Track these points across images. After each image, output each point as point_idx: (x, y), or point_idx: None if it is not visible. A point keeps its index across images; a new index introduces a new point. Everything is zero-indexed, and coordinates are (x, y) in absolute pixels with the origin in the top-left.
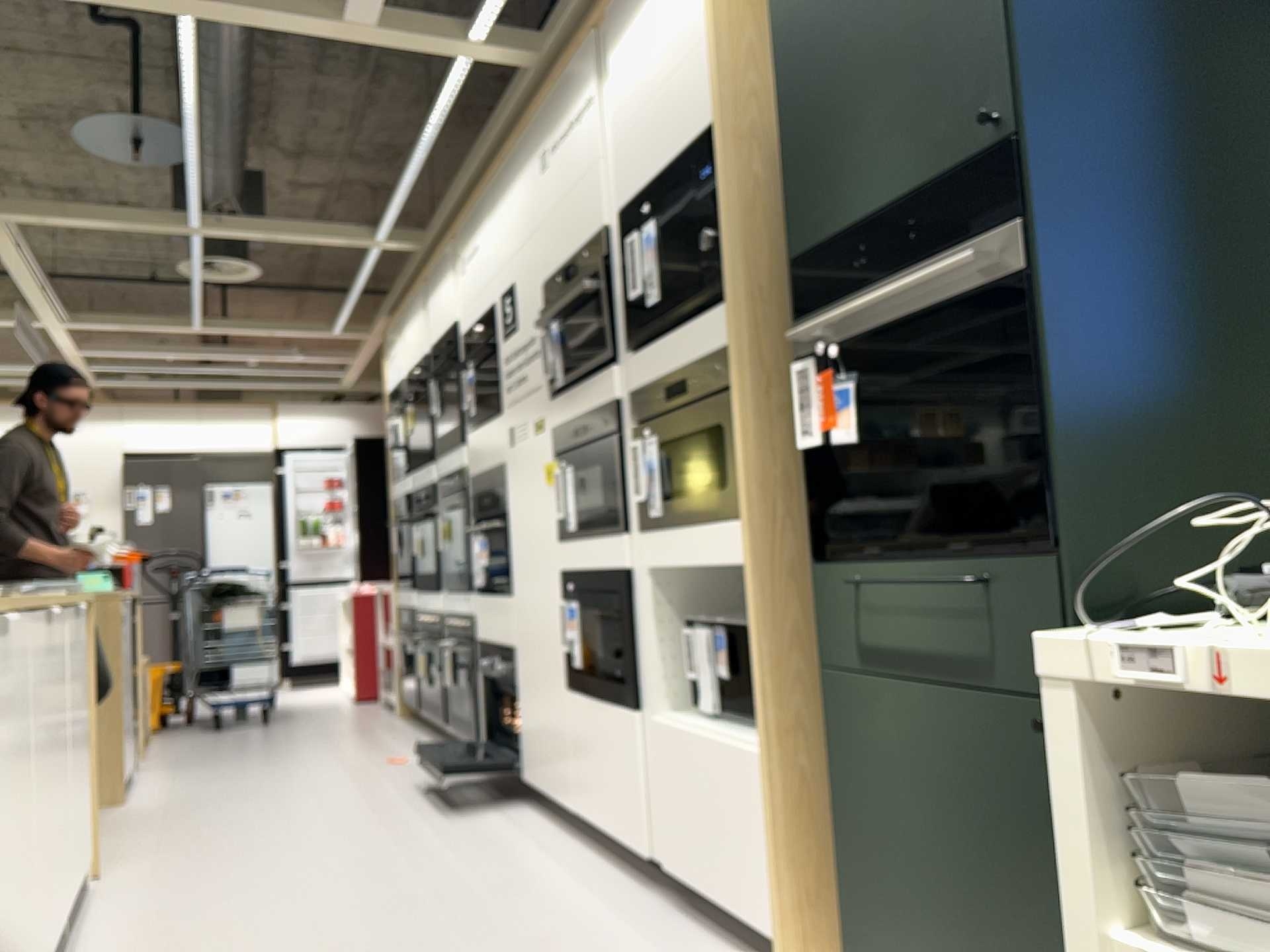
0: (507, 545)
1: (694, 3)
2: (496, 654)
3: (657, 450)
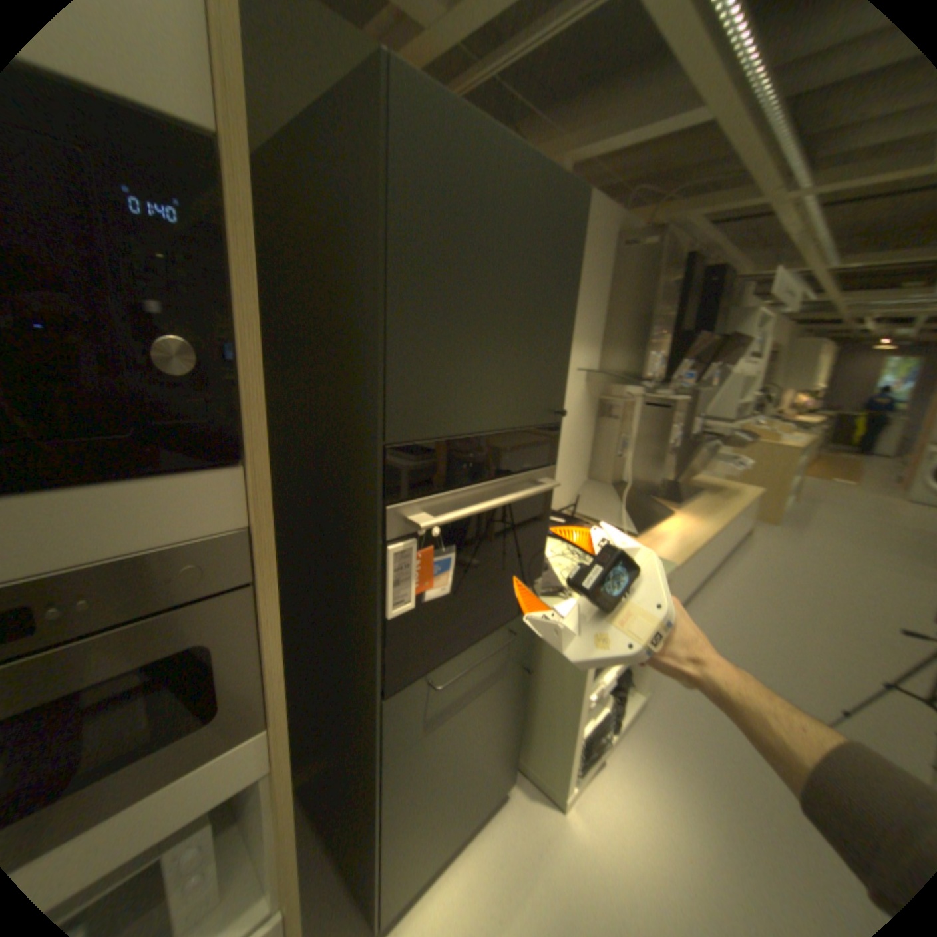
0: None
1: None
2: None
3: None
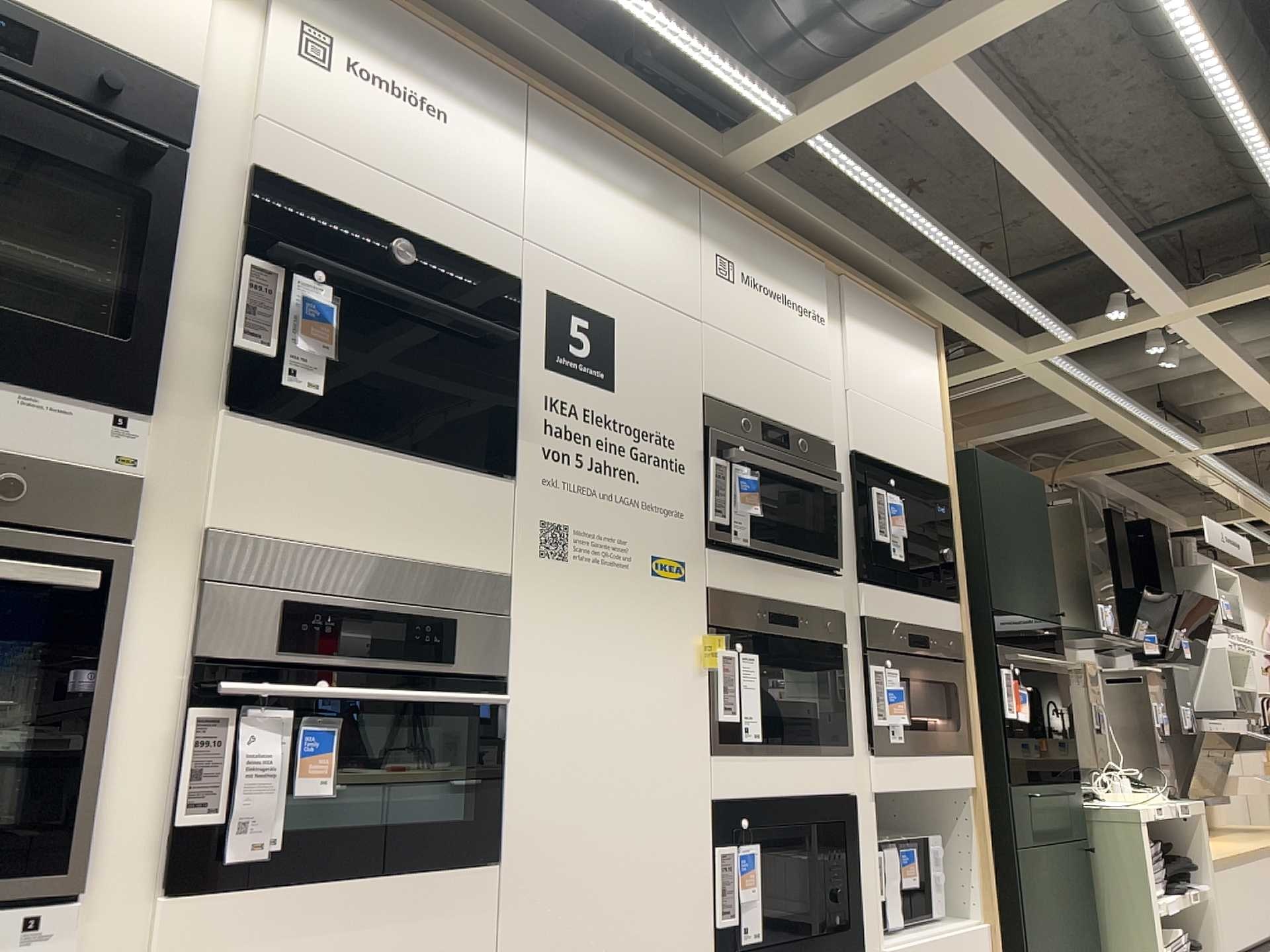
0: (489, 747)
1: (928, 395)
2: None
3: (903, 682)
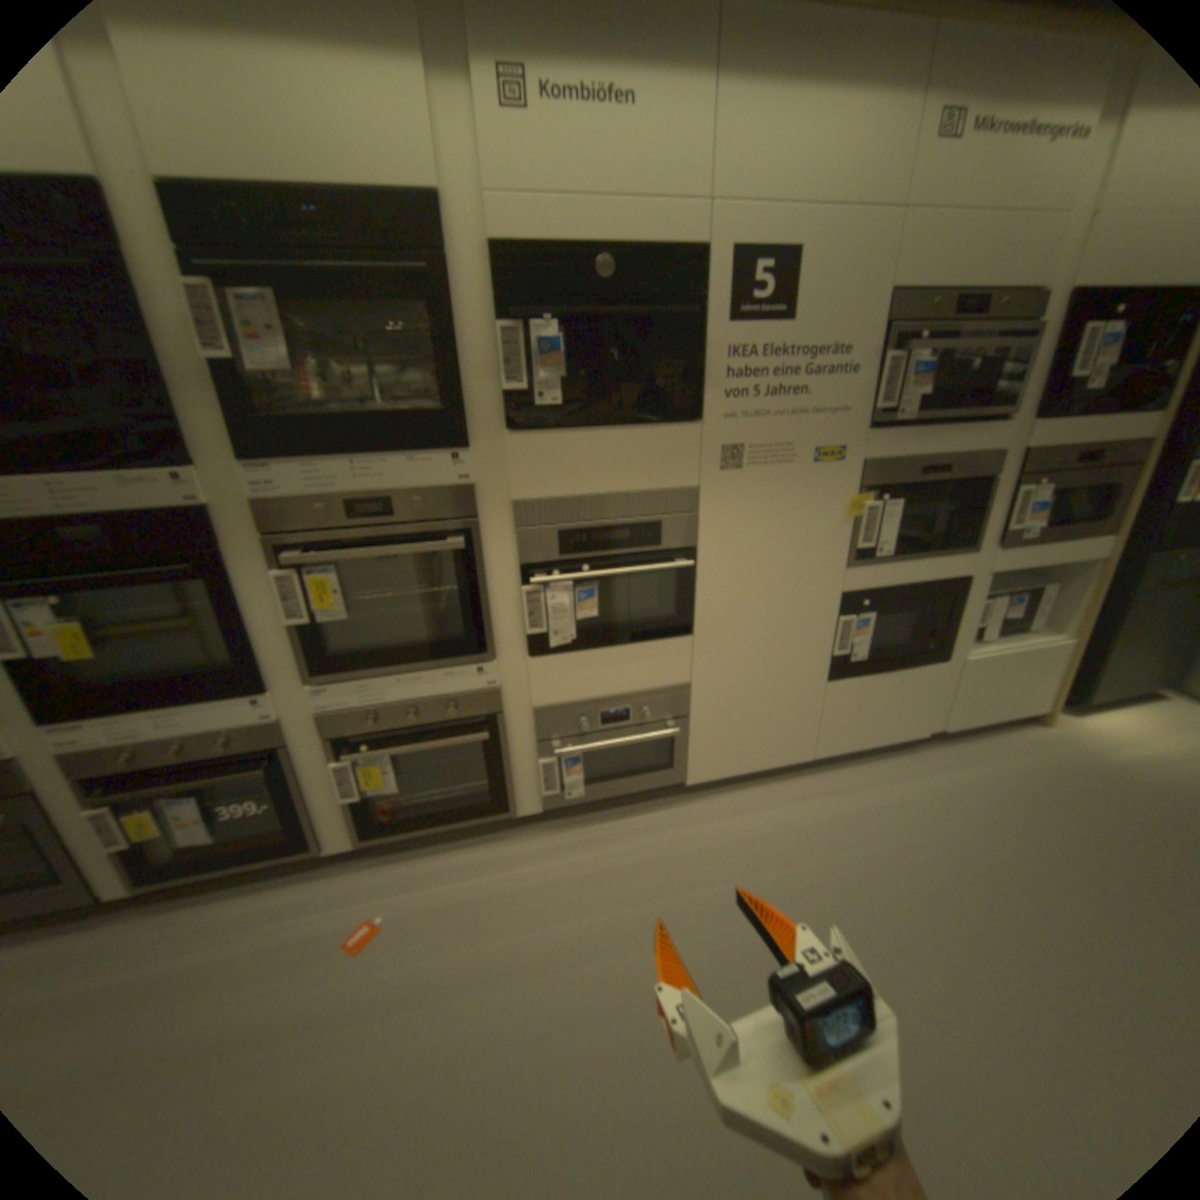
0: (683, 583)
1: None
2: (619, 703)
3: (1053, 495)
